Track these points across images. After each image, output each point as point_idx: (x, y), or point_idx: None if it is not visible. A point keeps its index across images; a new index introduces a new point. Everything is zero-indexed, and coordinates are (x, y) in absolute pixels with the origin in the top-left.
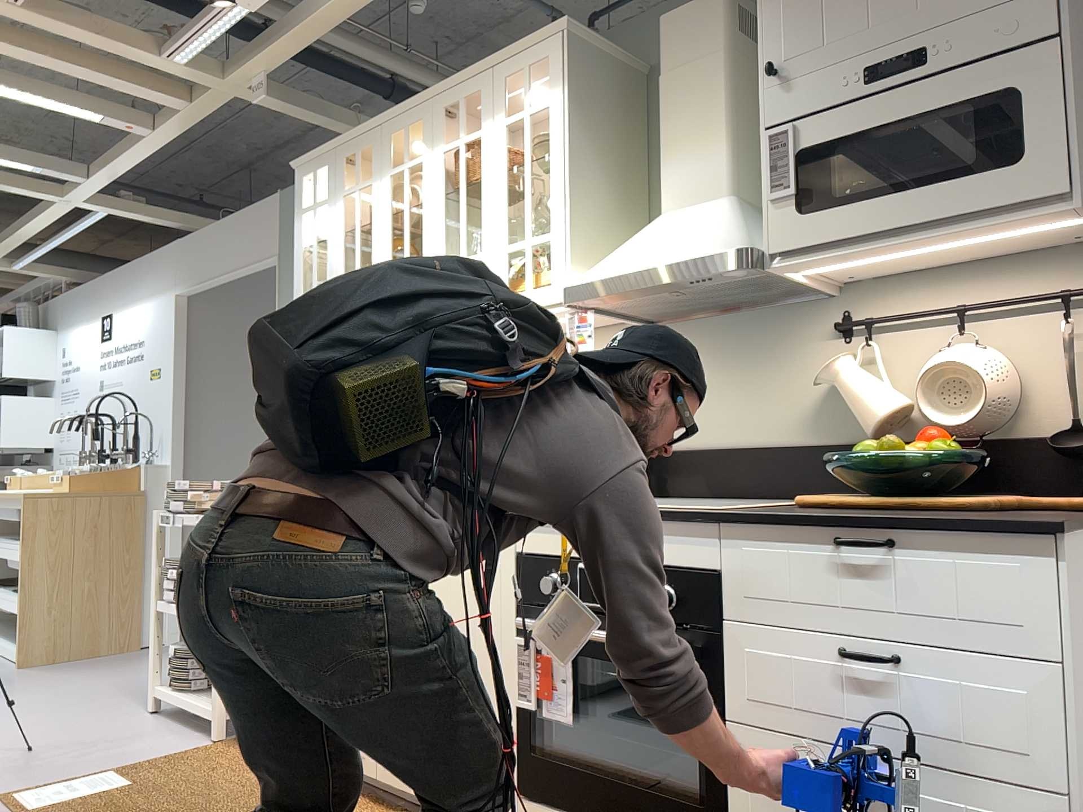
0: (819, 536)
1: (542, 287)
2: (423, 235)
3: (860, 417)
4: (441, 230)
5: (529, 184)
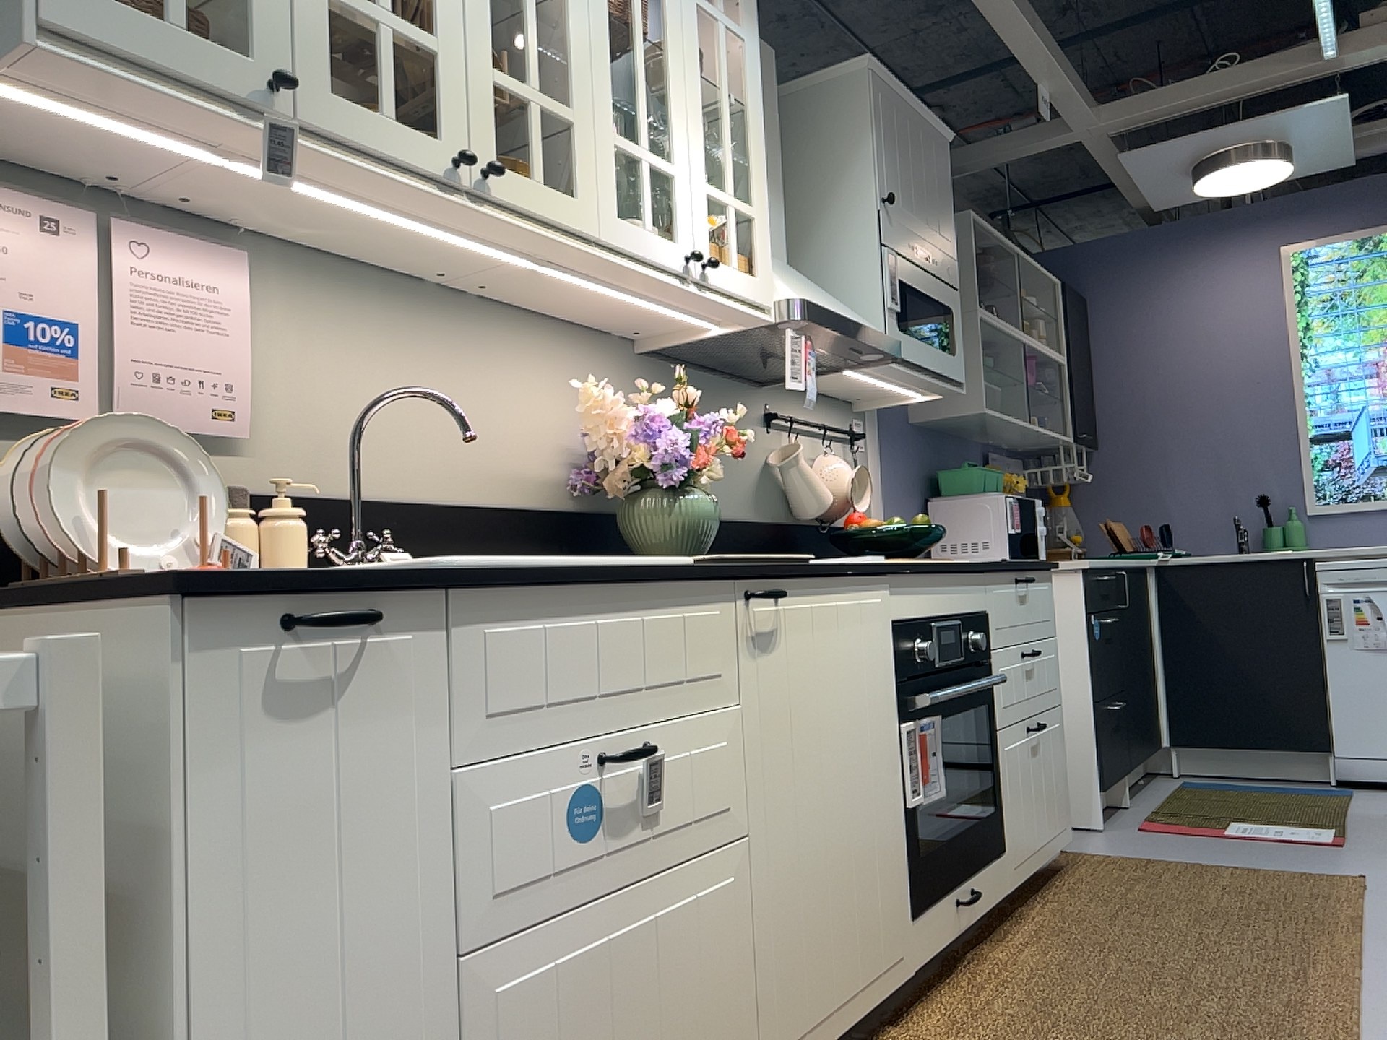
0: (1014, 579)
1: (750, 276)
2: (573, 47)
3: (808, 500)
4: (607, 68)
5: (730, 121)
